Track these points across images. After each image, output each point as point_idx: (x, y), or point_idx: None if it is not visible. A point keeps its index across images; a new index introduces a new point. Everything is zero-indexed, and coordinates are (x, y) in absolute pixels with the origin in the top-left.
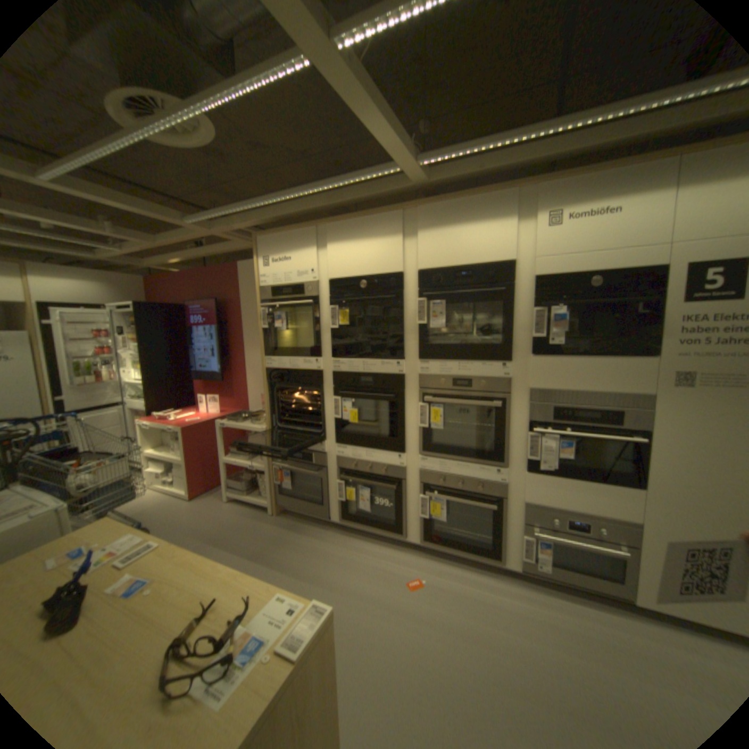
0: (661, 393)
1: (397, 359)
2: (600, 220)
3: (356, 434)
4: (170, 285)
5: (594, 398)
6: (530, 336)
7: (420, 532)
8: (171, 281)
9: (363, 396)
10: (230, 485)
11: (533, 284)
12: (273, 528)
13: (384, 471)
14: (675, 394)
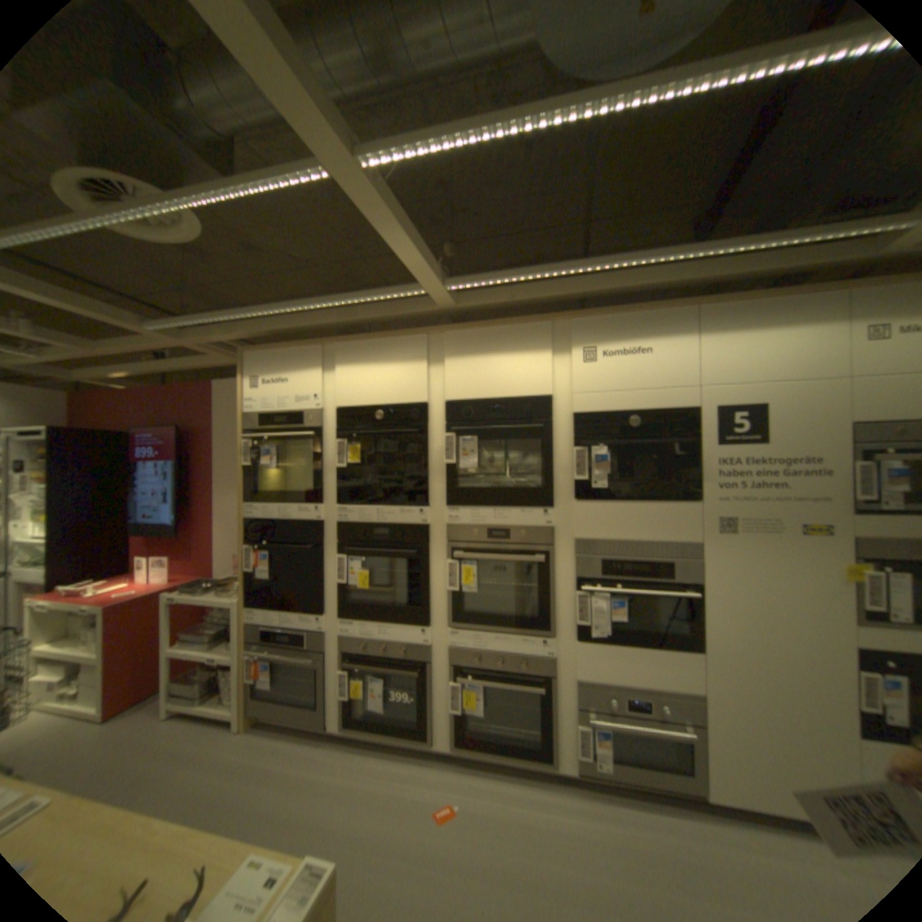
0: (708, 542)
1: (420, 506)
2: (633, 360)
3: (366, 605)
4: (109, 406)
5: (643, 549)
6: (571, 479)
7: (449, 736)
8: (111, 400)
9: (376, 554)
10: (173, 692)
11: (572, 423)
12: (237, 753)
13: (403, 653)
14: (721, 542)
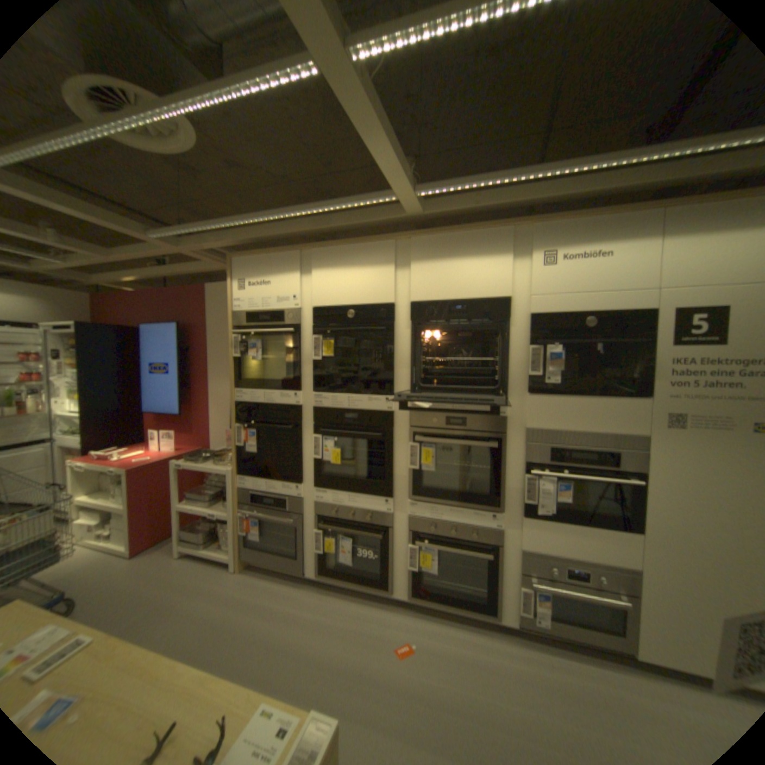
0: (655, 435)
1: (386, 394)
2: (593, 263)
3: (338, 476)
4: (124, 305)
5: (591, 439)
6: (526, 374)
7: (407, 587)
8: (126, 300)
9: (348, 434)
10: (183, 537)
11: (529, 322)
12: (235, 589)
13: (369, 518)
14: (668, 435)
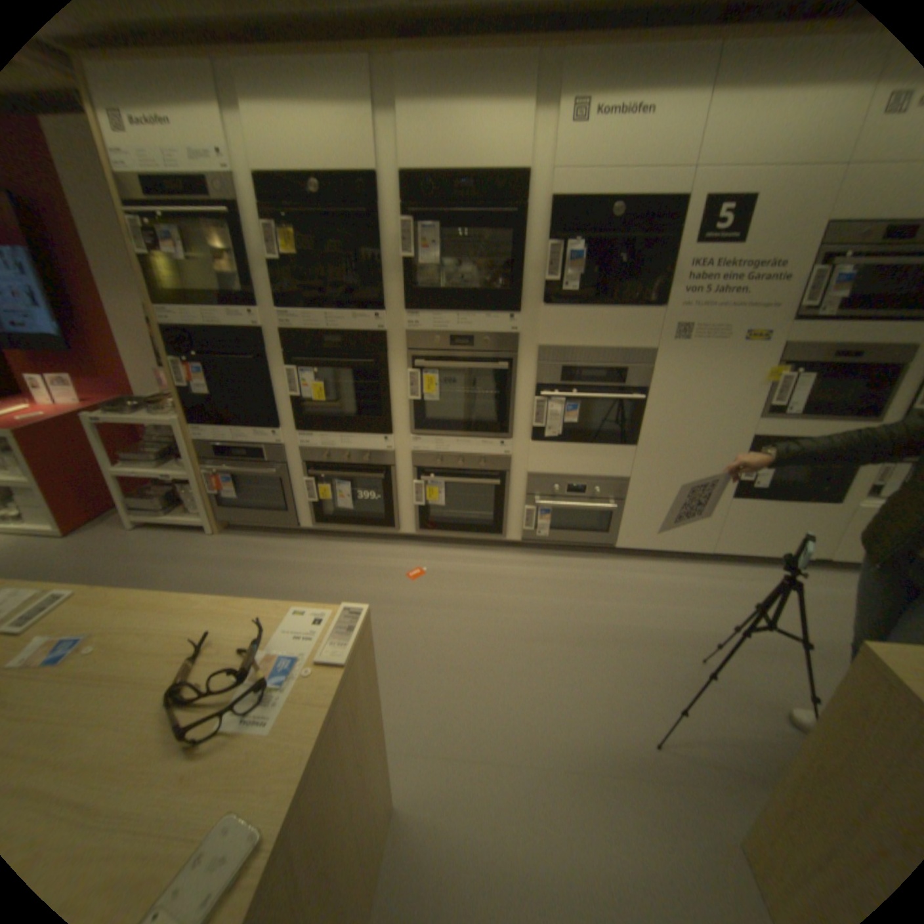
0: (661, 348)
1: (375, 310)
2: (630, 124)
3: (324, 417)
4: None
5: (601, 355)
6: (541, 281)
7: (414, 521)
8: None
9: (330, 364)
10: (129, 506)
11: (549, 209)
12: (218, 549)
13: (367, 459)
14: (672, 348)
